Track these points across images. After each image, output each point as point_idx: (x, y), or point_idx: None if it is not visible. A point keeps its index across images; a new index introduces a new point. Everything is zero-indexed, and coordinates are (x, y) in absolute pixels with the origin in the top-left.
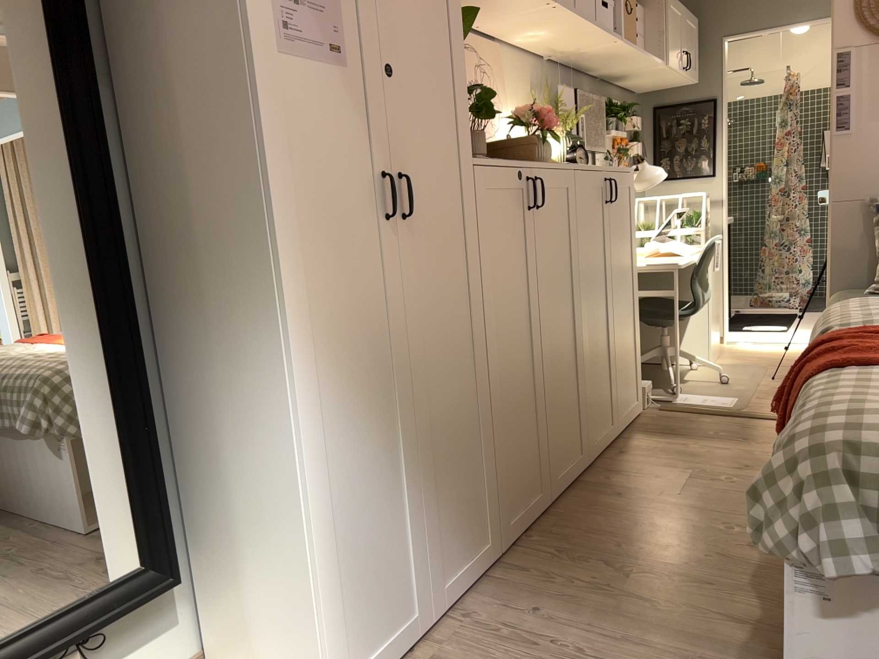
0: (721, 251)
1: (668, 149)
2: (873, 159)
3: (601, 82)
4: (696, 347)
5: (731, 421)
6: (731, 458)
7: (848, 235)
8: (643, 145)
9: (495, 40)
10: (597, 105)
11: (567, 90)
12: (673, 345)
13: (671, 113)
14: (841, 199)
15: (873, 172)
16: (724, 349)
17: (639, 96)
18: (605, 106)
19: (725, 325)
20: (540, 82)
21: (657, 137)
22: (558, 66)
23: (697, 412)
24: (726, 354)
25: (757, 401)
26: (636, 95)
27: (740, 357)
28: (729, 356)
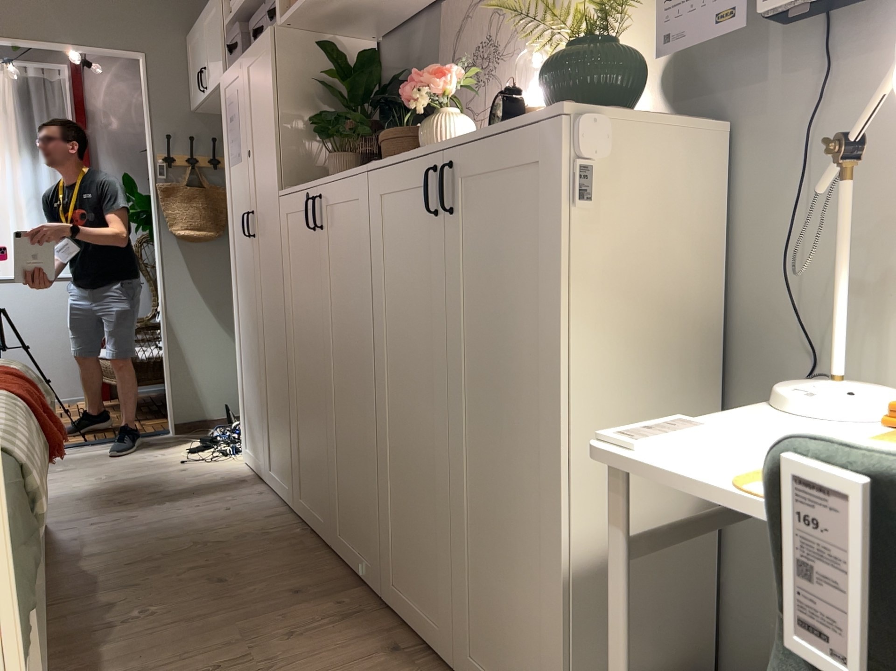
0: None
1: None
2: None
3: None
4: None
5: None
6: None
7: None
8: None
9: None
10: None
11: None
12: None
13: None
14: None
15: None
16: None
17: None
18: None
19: None
20: None
21: None
22: None
23: None
24: None
25: None
26: None
27: None
28: None
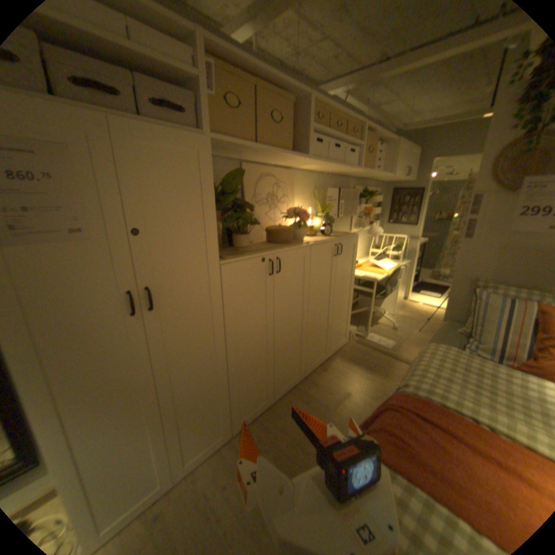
0: (415, 261)
1: (399, 210)
2: (485, 258)
3: (364, 179)
4: (390, 307)
5: (386, 360)
6: (373, 389)
7: (461, 294)
8: (387, 206)
9: (292, 169)
10: (356, 194)
11: (336, 190)
12: (376, 308)
13: (403, 193)
14: (461, 275)
15: (483, 265)
16: (406, 306)
17: (389, 183)
18: (363, 193)
19: (410, 294)
20: (317, 188)
21: (394, 203)
22: (337, 175)
23: (373, 350)
24: (405, 310)
25: (405, 349)
26: (387, 183)
27: (411, 313)
28: (406, 312)
